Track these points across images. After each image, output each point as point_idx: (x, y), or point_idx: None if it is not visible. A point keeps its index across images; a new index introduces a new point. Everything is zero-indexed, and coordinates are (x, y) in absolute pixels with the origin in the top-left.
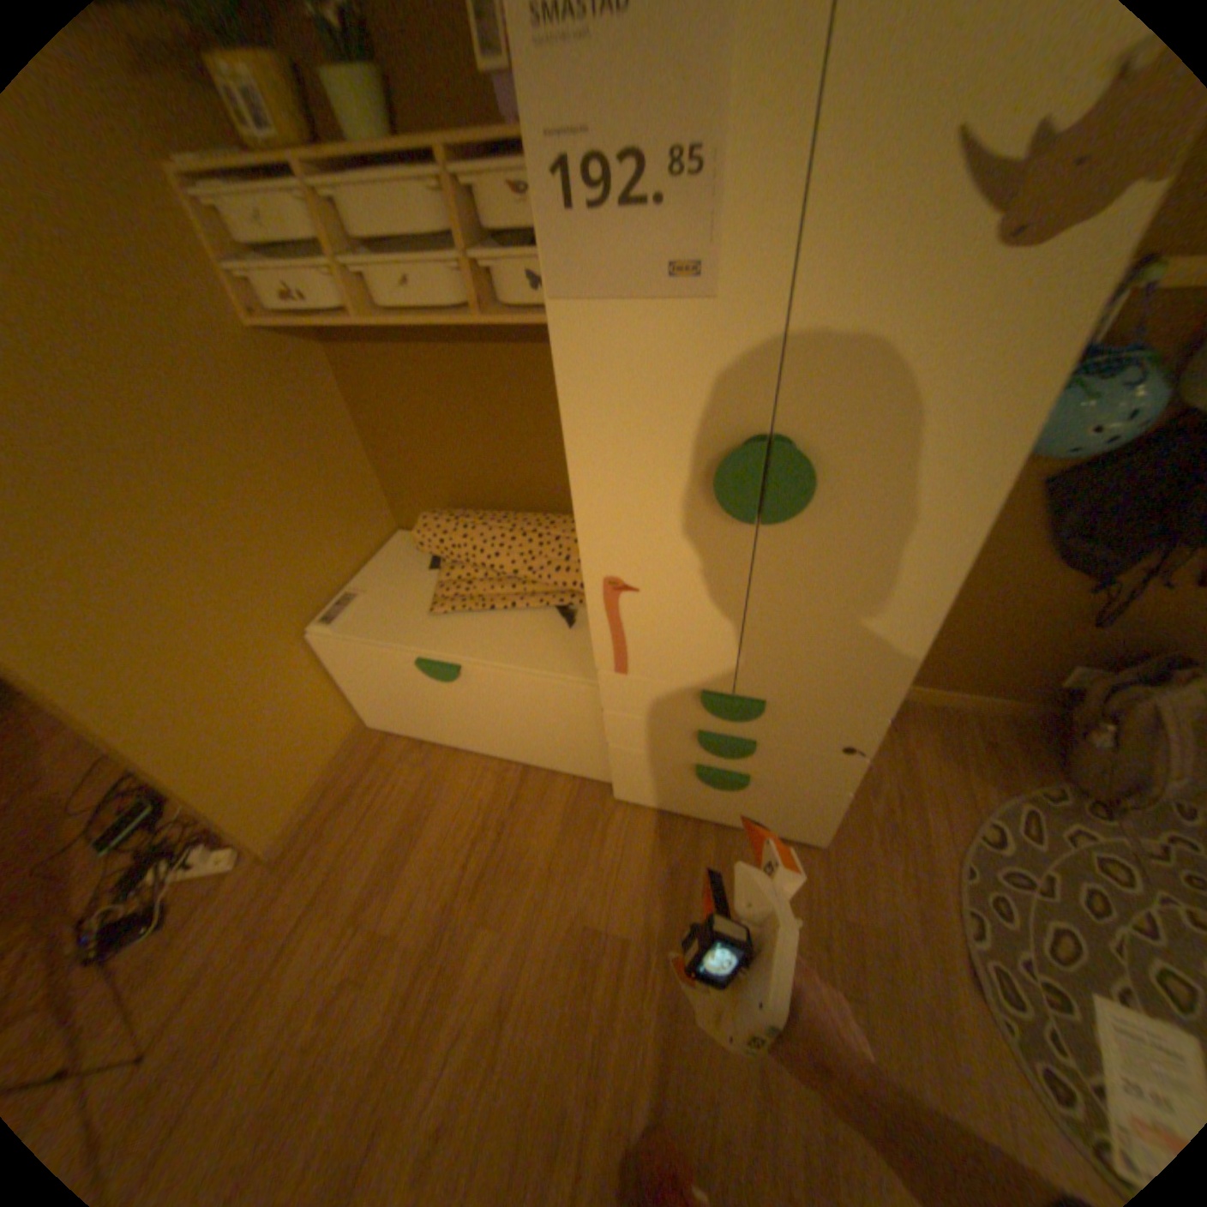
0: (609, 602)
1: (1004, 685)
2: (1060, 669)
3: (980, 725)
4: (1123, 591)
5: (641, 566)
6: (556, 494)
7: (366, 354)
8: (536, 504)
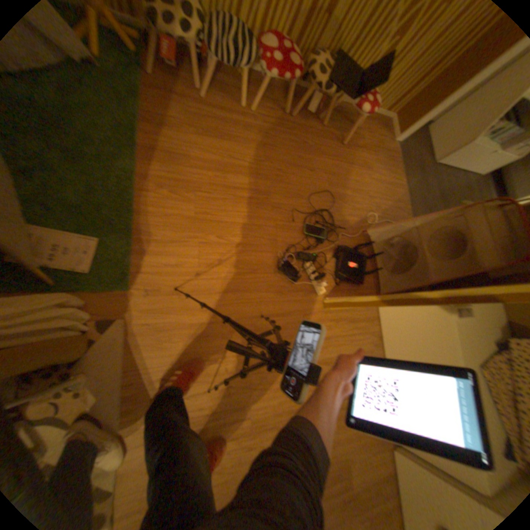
0: None
1: None
2: None
3: None
4: None
5: None
6: None
7: None
8: None
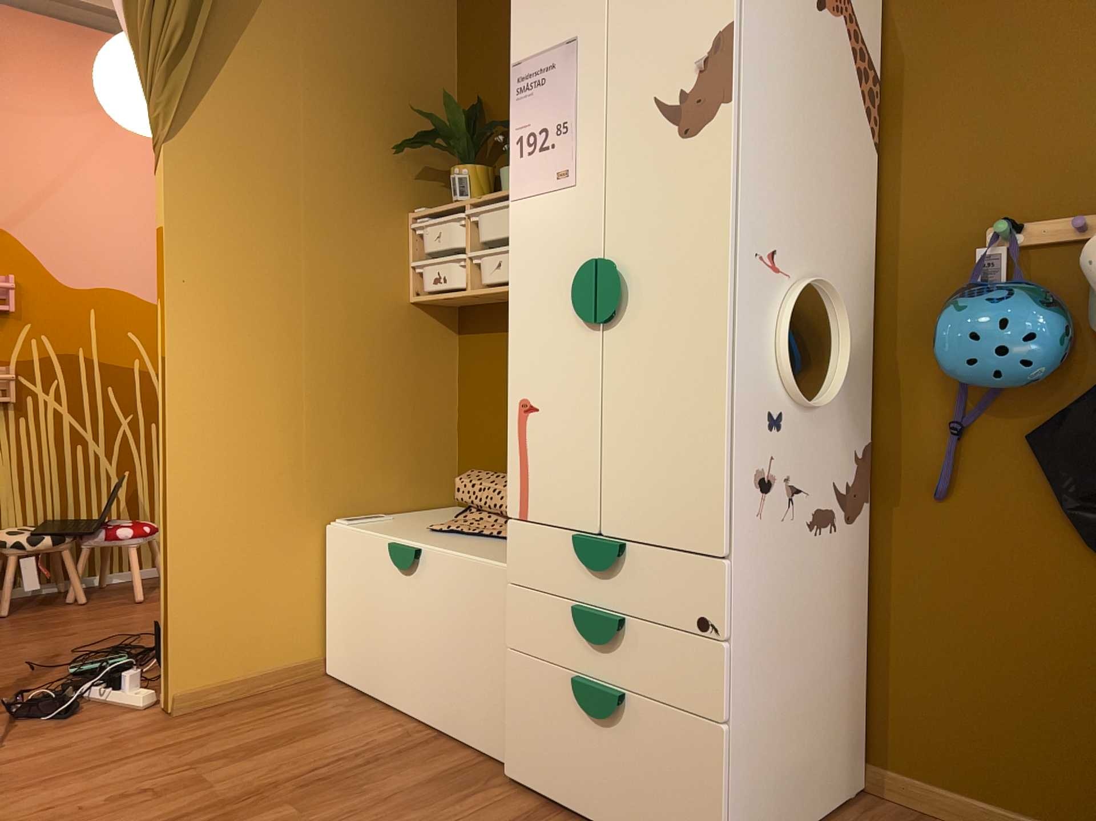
0: (520, 426)
1: None
2: None
3: None
4: None
5: (540, 381)
6: None
7: (483, 340)
8: None
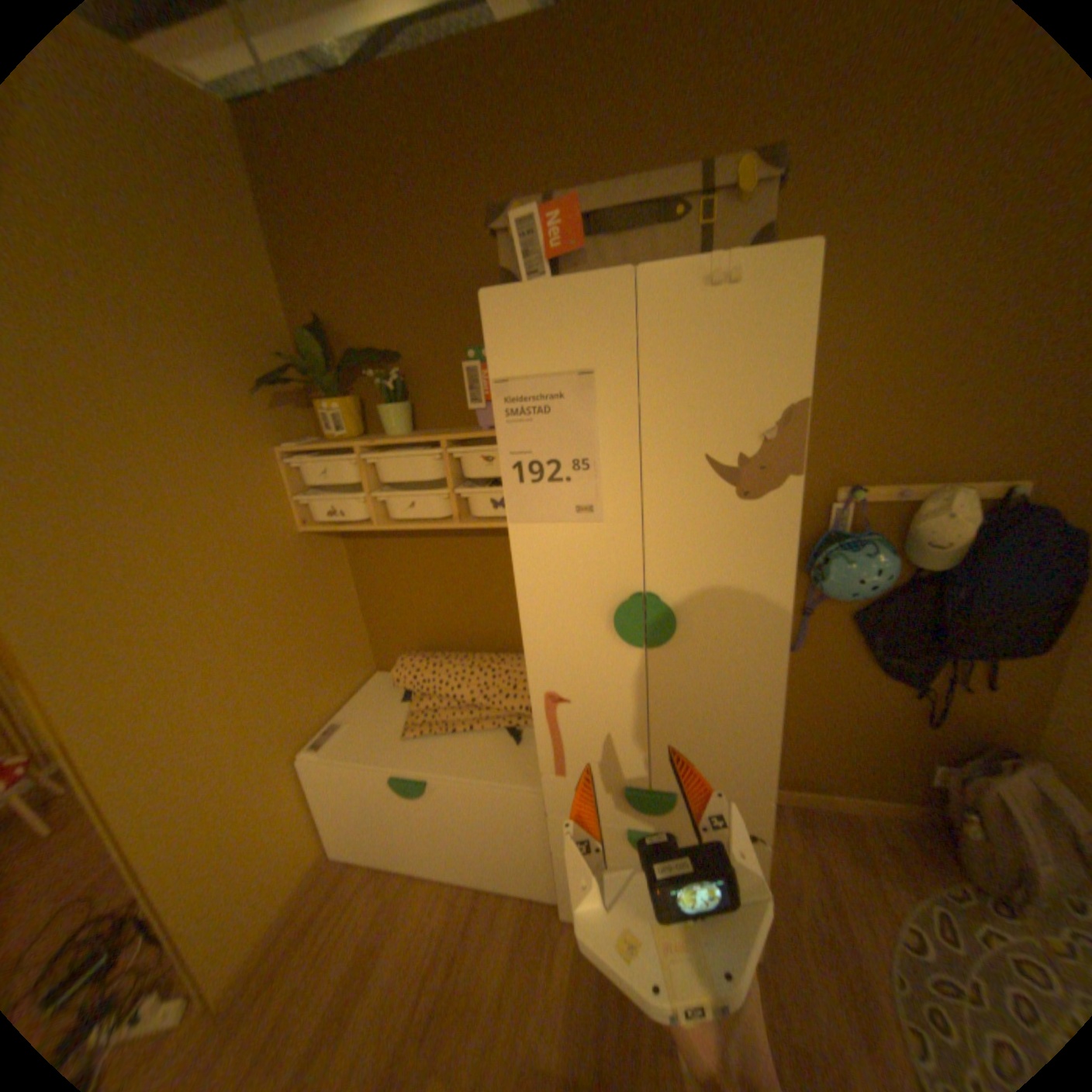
0: (549, 712)
1: (887, 788)
2: (925, 769)
3: (879, 829)
4: (941, 697)
5: (571, 682)
6: (505, 638)
7: (376, 545)
8: (490, 646)
